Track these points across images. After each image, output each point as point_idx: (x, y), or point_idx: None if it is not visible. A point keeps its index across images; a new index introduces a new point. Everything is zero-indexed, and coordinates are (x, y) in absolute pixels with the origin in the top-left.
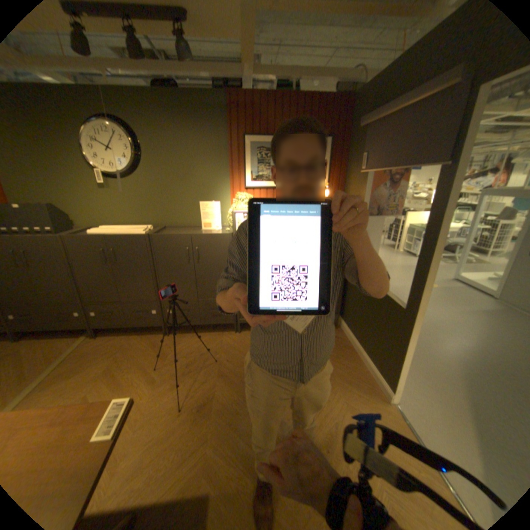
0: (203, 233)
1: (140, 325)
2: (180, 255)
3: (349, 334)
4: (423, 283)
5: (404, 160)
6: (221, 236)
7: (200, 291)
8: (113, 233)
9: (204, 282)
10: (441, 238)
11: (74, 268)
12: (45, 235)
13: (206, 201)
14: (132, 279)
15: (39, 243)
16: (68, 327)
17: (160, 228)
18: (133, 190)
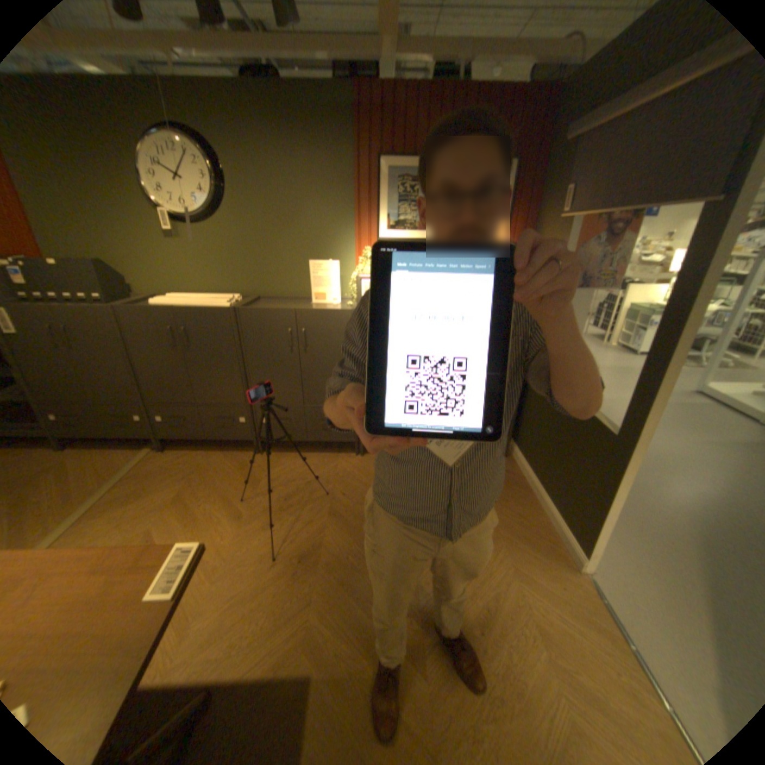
0: (312, 309)
1: (223, 438)
2: (280, 340)
3: (525, 466)
4: (652, 398)
5: (638, 195)
6: (339, 313)
7: (307, 393)
8: (185, 304)
9: (313, 381)
10: (690, 326)
11: (133, 352)
12: (92, 305)
13: (319, 260)
14: (212, 373)
15: (84, 315)
16: (127, 435)
17: (251, 298)
18: (214, 241)
